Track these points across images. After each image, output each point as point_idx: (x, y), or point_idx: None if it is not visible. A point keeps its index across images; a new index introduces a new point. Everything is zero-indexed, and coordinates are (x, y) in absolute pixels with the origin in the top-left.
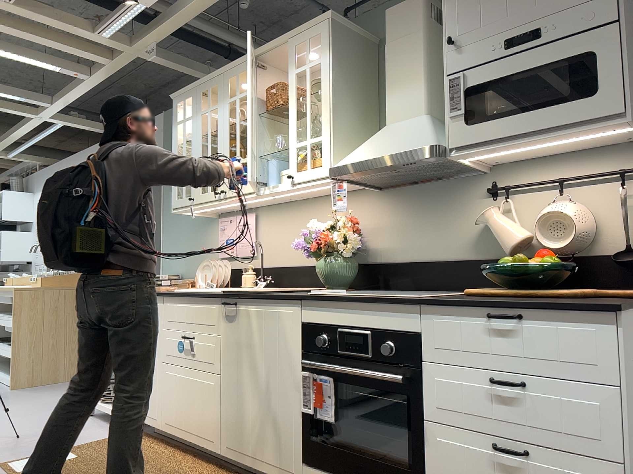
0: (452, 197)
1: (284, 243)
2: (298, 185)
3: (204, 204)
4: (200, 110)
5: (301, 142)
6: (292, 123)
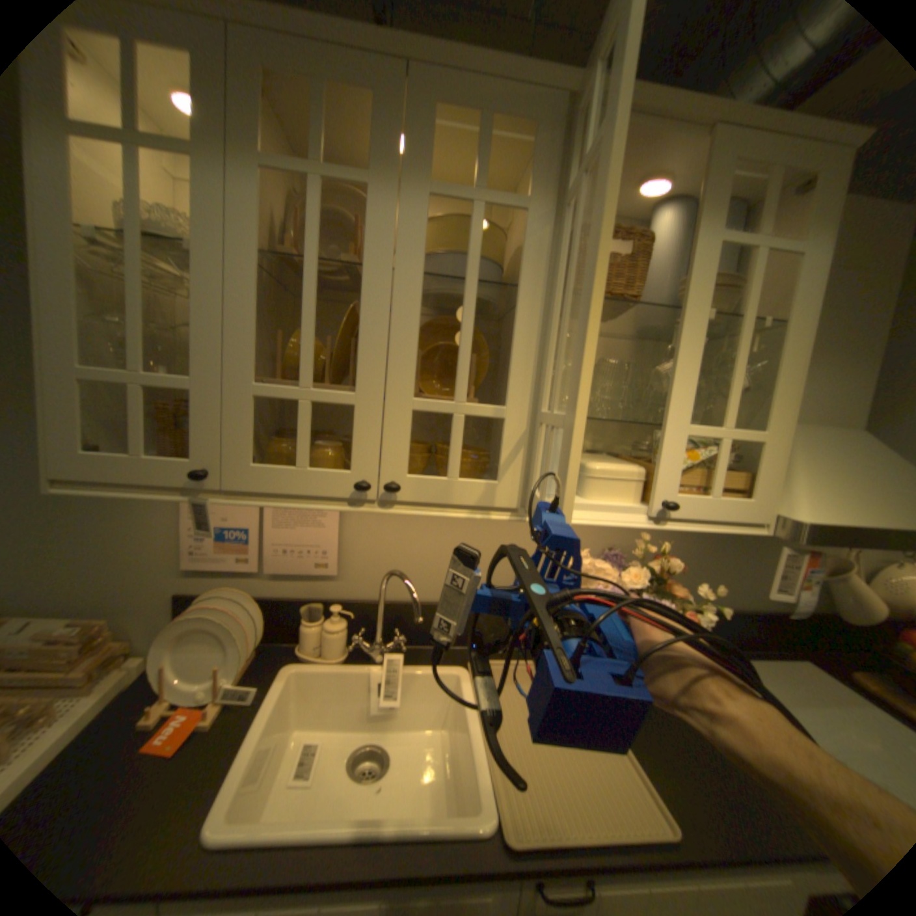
0: None
1: (427, 555)
2: (676, 525)
3: (267, 498)
4: (252, 140)
5: (710, 428)
6: (691, 369)
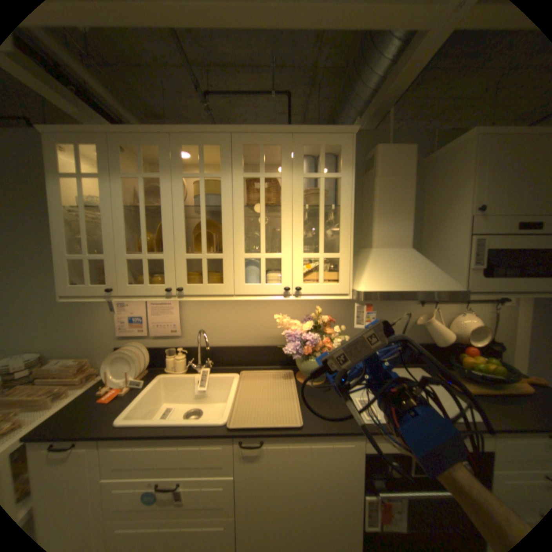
0: (394, 302)
1: (221, 325)
2: (305, 298)
3: (135, 298)
4: (118, 170)
5: (312, 255)
6: (299, 231)
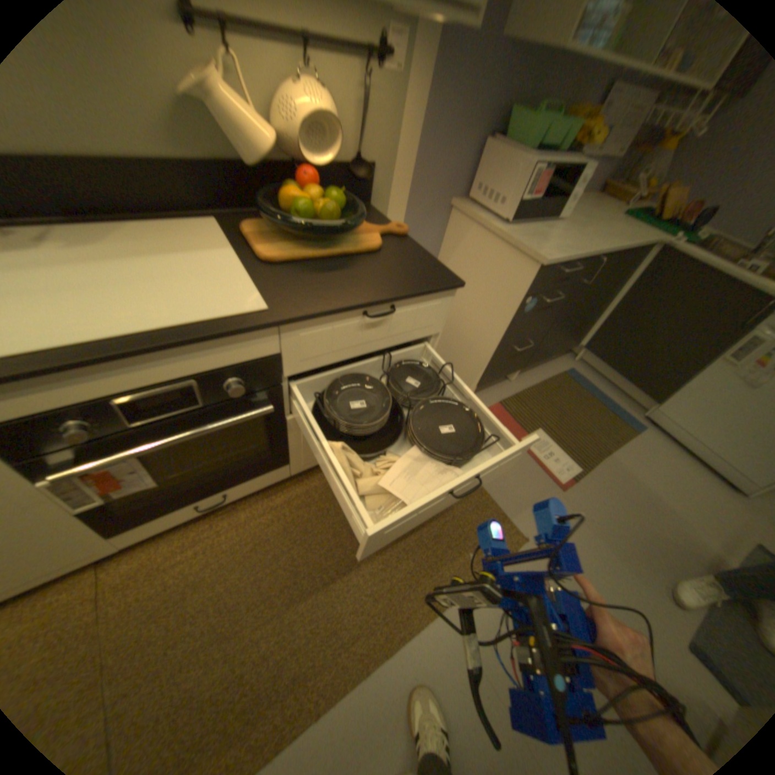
0: None
1: None
2: None
3: None
4: None
5: None
6: None
